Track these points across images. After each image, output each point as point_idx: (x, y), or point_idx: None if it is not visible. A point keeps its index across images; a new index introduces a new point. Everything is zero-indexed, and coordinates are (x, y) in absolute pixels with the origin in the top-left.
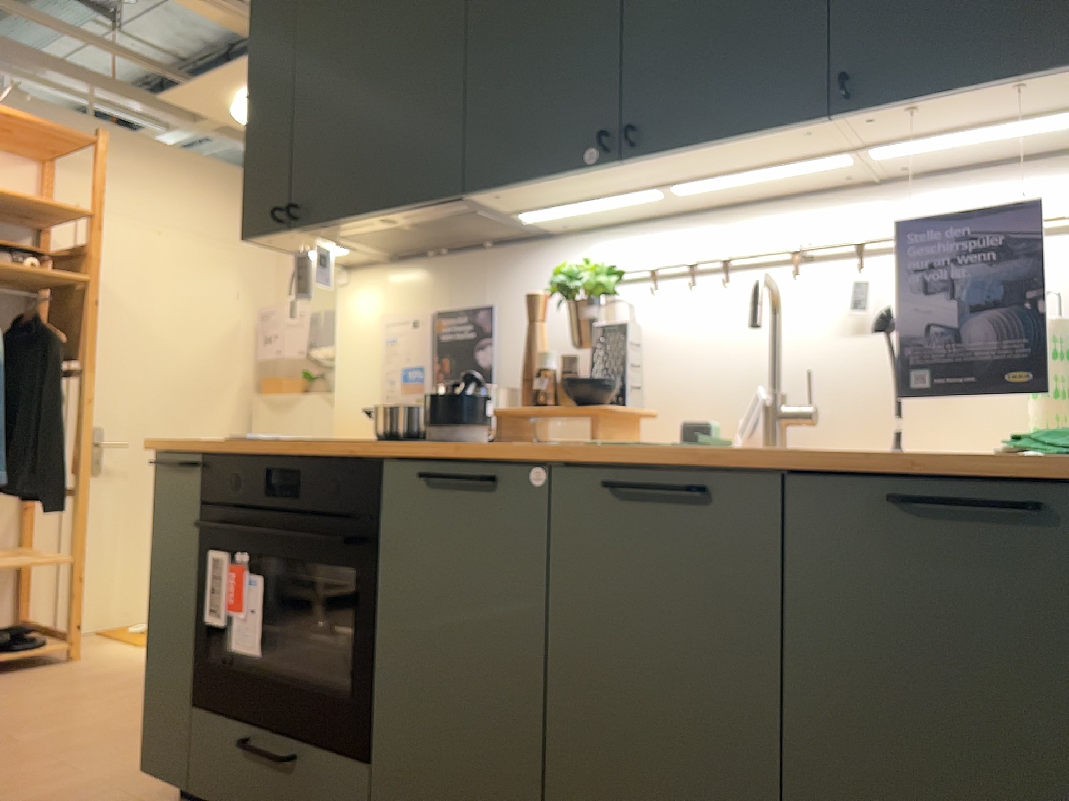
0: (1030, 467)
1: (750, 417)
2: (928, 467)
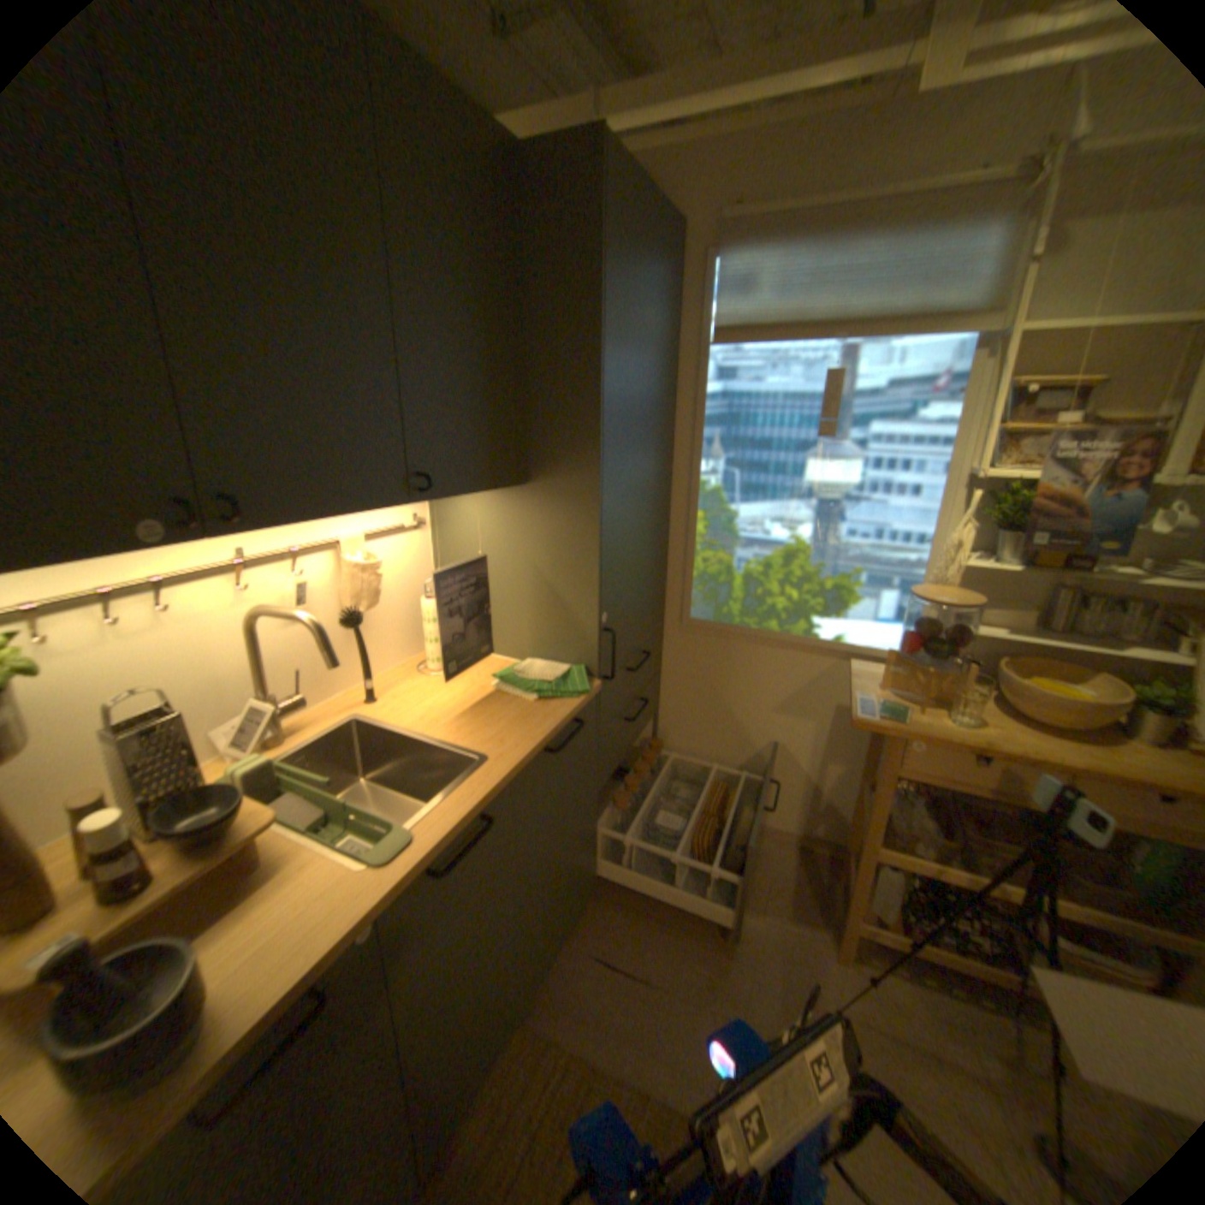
0: (569, 708)
1: (243, 730)
2: (556, 730)
